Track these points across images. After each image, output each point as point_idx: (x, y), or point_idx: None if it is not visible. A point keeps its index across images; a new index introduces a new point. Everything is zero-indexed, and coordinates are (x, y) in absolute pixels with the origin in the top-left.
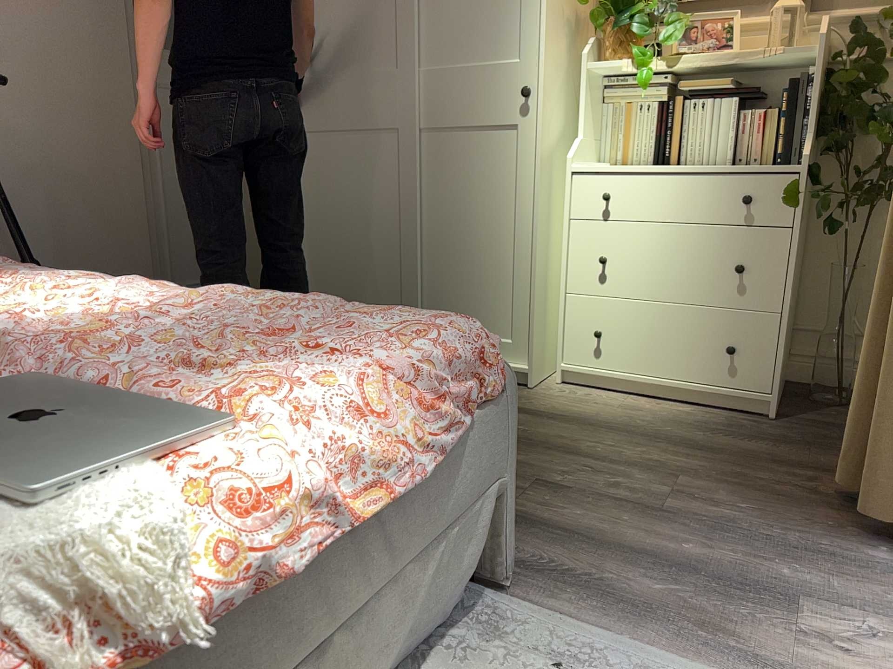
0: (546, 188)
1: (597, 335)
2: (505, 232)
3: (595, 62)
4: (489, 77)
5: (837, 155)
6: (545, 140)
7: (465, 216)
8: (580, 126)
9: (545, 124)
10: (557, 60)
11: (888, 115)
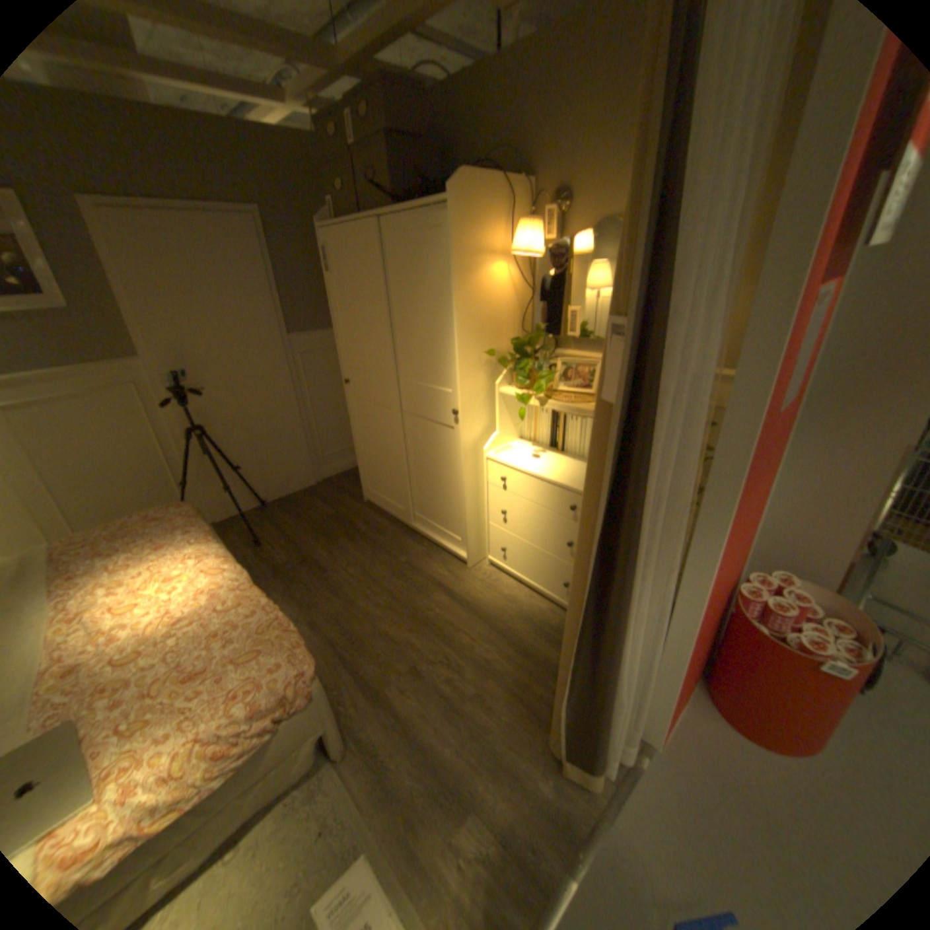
0: (471, 466)
1: (501, 551)
2: (453, 484)
3: (509, 385)
4: (438, 398)
5: None
6: (467, 442)
7: (435, 468)
8: (496, 427)
9: (466, 434)
10: (476, 392)
11: None
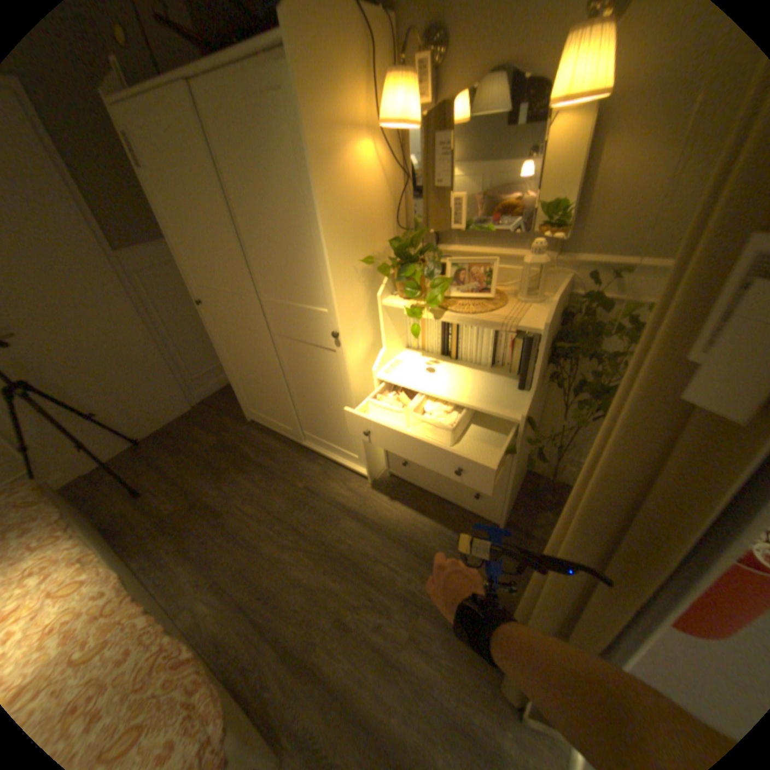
0: (361, 389)
1: (402, 466)
2: (343, 407)
3: (392, 294)
4: (312, 318)
5: (560, 383)
6: (353, 366)
7: (319, 391)
8: (383, 342)
9: (352, 356)
10: (356, 308)
11: (602, 362)
